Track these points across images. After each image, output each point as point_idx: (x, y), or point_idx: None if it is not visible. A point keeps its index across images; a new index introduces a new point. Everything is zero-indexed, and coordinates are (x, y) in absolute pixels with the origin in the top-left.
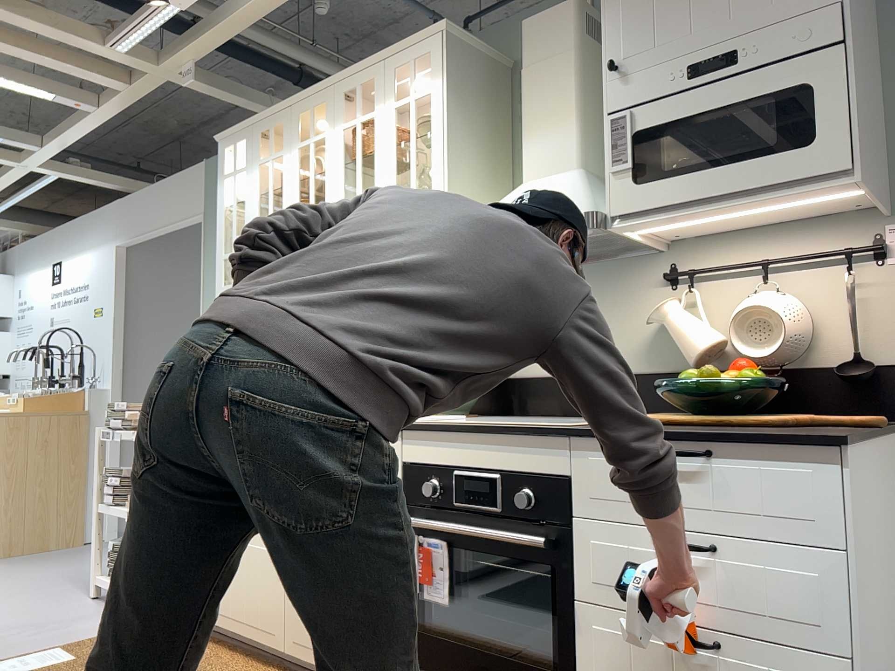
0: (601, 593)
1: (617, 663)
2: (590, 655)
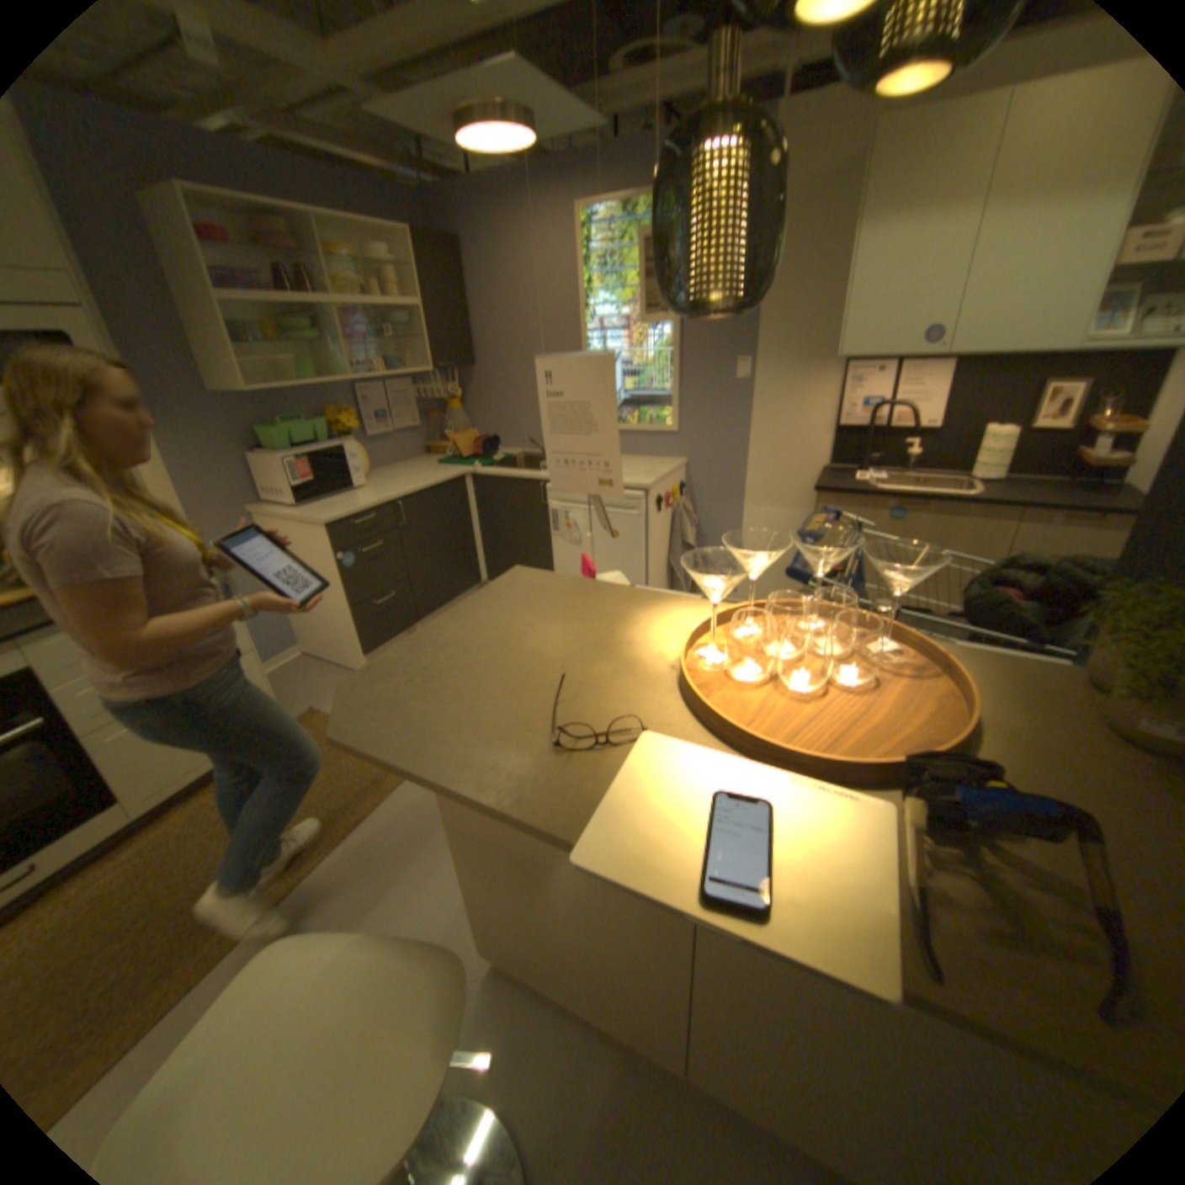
0: (102, 721)
1: (133, 747)
2: (109, 760)
